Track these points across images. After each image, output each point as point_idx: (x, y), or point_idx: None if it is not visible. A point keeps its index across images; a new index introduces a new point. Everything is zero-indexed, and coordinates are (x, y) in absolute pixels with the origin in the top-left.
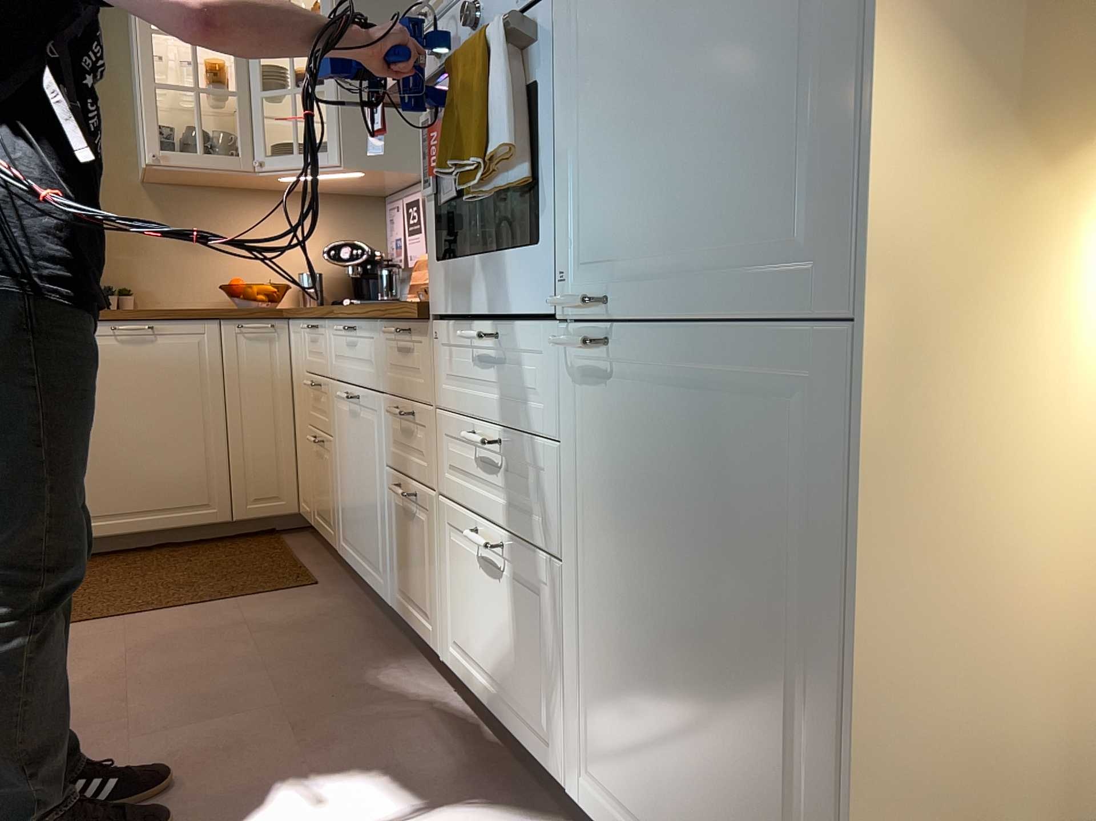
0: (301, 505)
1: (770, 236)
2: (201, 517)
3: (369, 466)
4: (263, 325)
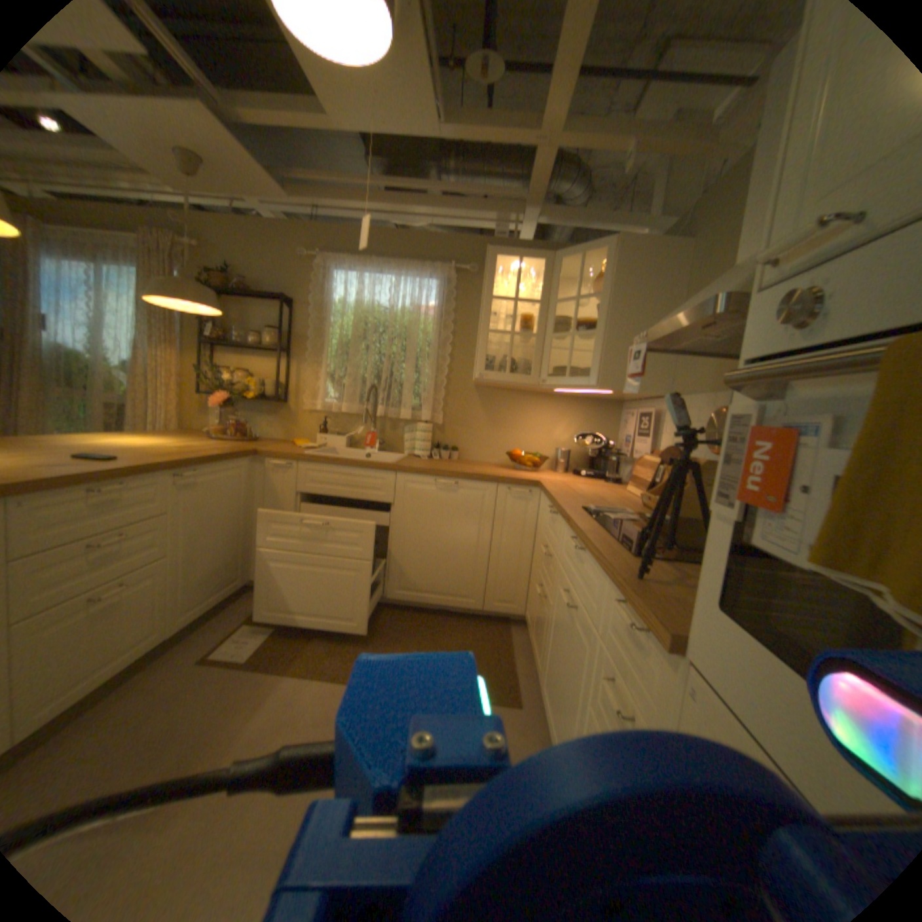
0: (527, 611)
1: None
2: (464, 604)
3: (575, 677)
4: (523, 491)
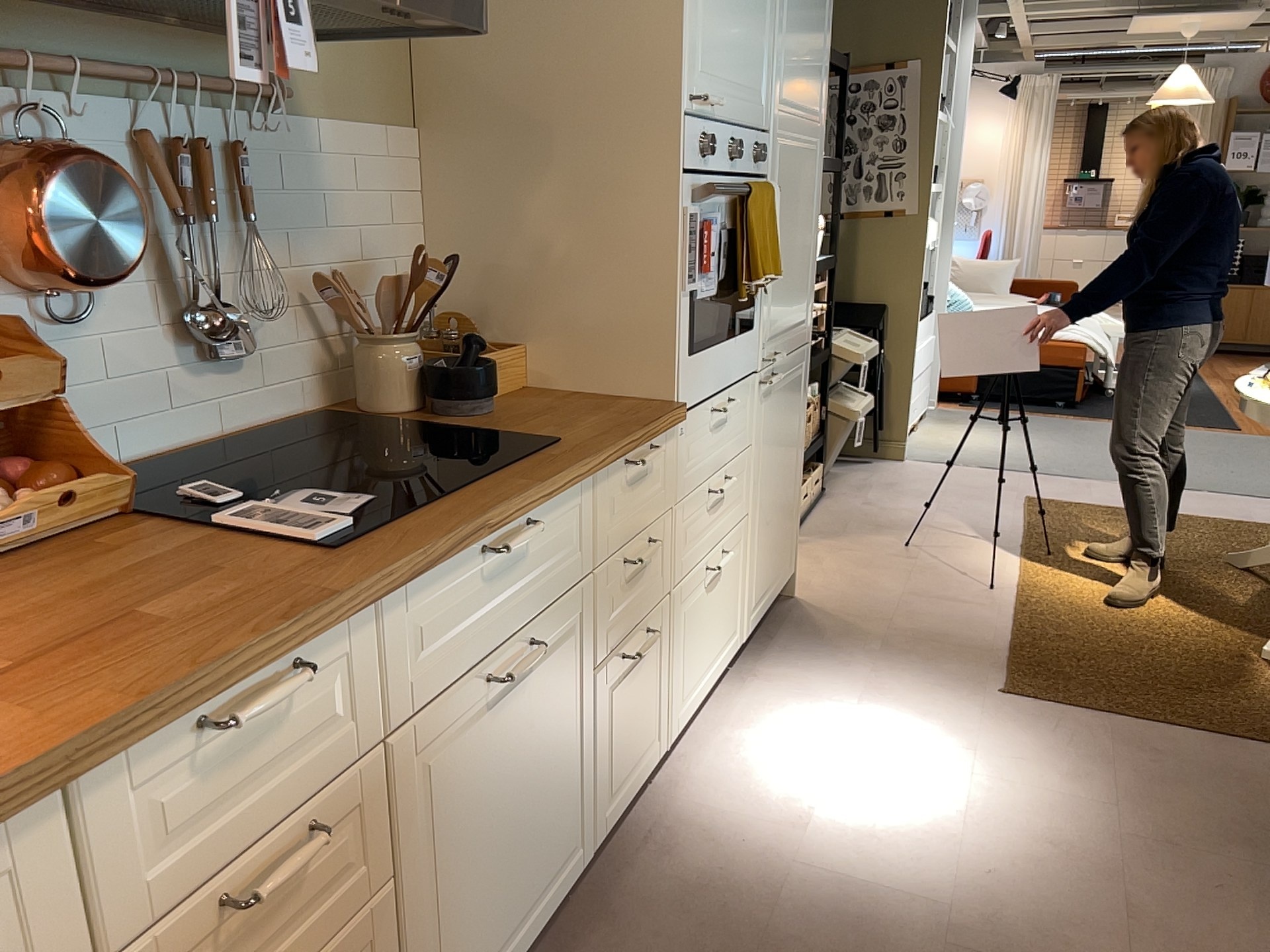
0: None
1: (800, 319)
2: None
3: (555, 721)
4: None
